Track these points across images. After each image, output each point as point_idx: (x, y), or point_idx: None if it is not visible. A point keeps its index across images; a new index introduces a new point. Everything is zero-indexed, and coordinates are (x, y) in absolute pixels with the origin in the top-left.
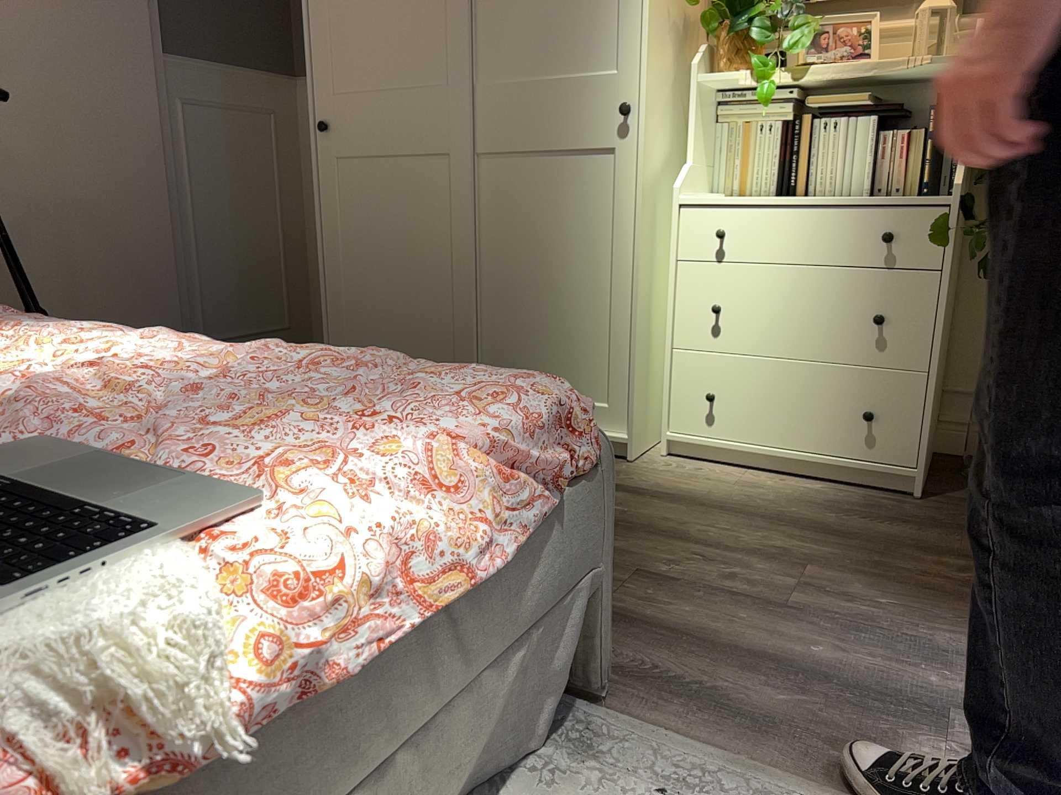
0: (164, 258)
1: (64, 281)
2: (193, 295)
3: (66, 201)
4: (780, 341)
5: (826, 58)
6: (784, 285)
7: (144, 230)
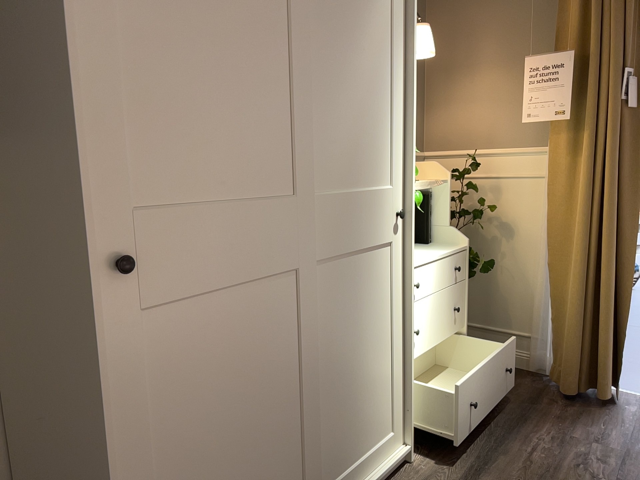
0: None
1: None
2: None
3: None
4: (429, 335)
5: None
6: (430, 303)
7: None
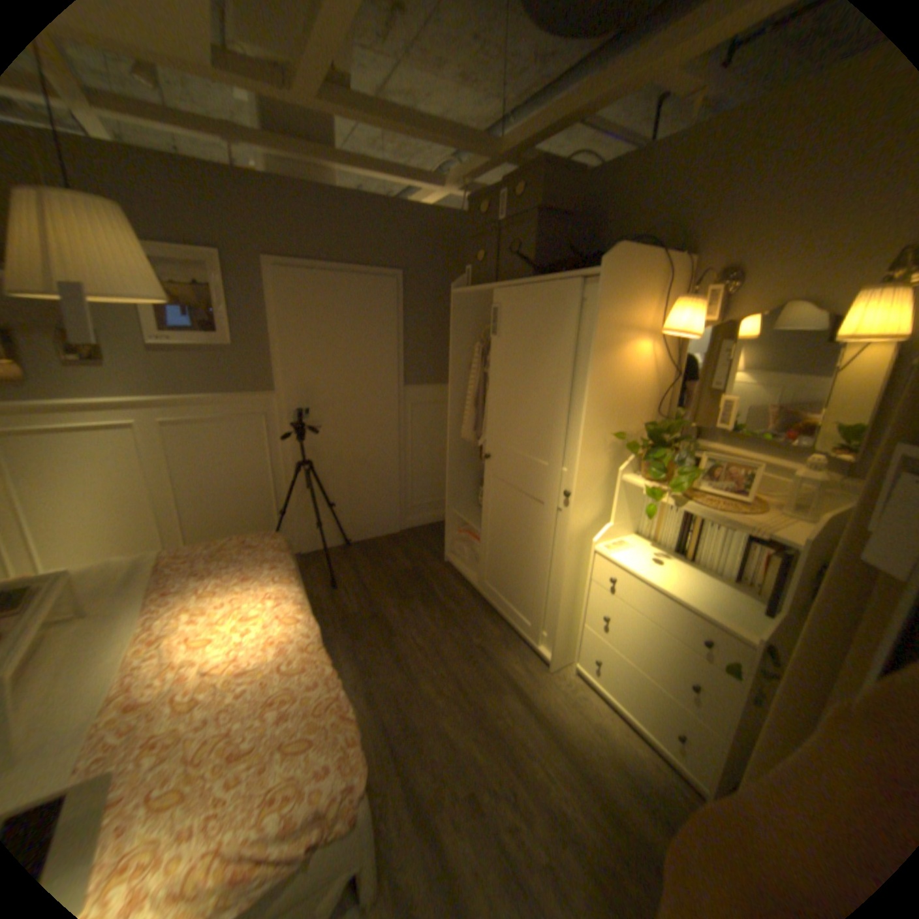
0: (394, 473)
1: (348, 485)
2: (407, 485)
3: (352, 454)
4: (639, 657)
5: (716, 485)
6: (646, 628)
7: (385, 462)
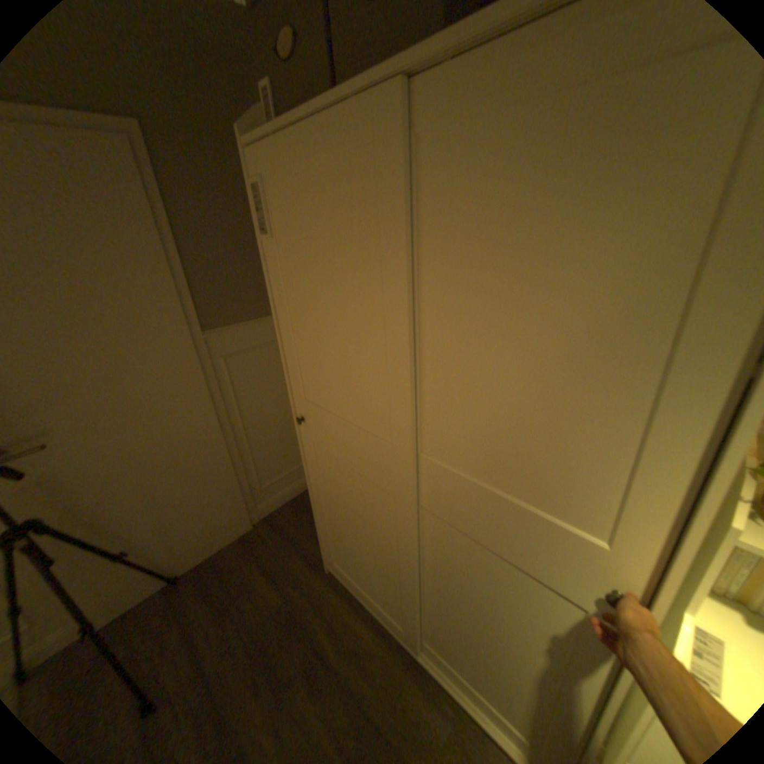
0: (221, 463)
1: (145, 509)
2: (247, 469)
3: (135, 464)
4: None
5: None
6: None
7: (201, 454)
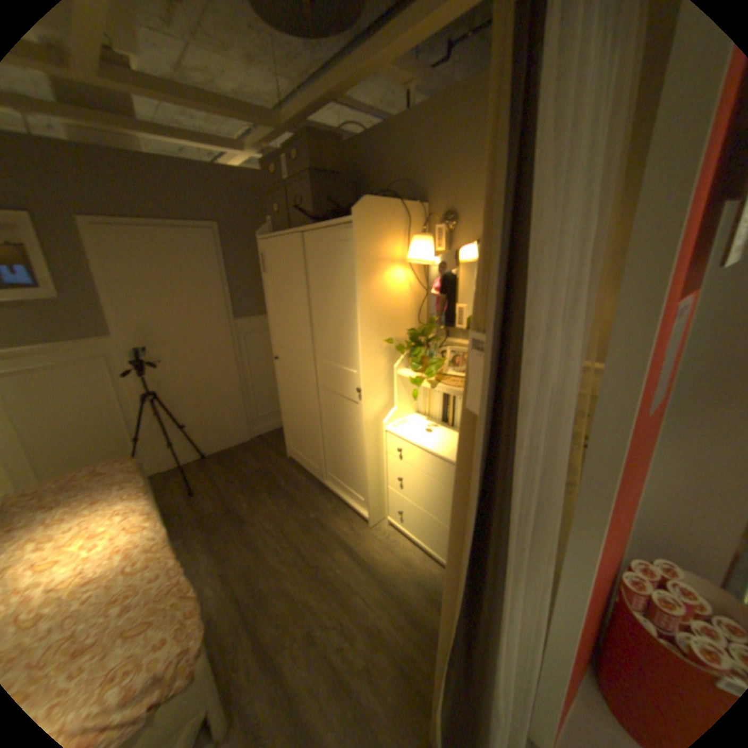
0: (234, 393)
1: (194, 409)
2: (249, 402)
3: (193, 382)
4: (422, 503)
5: (456, 370)
6: (423, 481)
7: (225, 385)
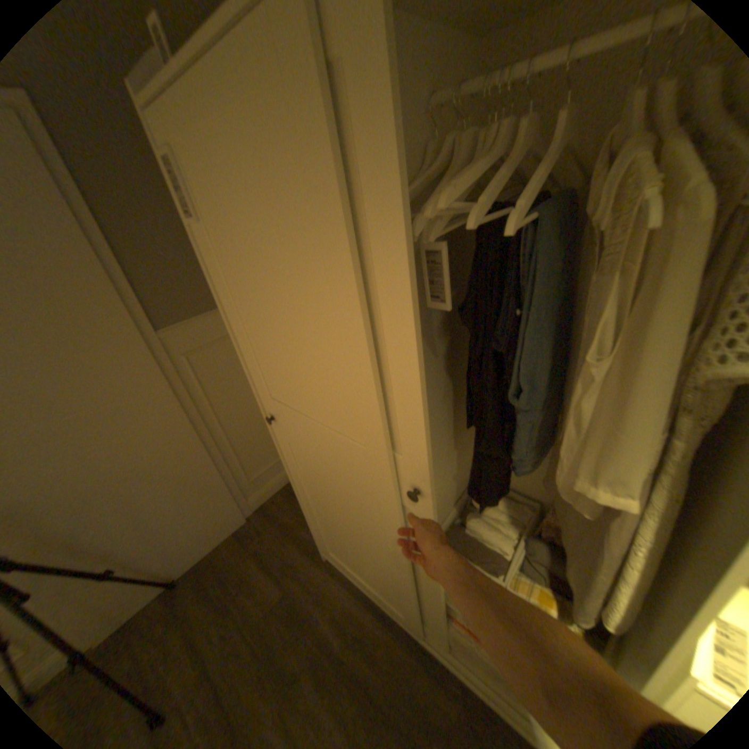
0: (200, 464)
1: (126, 523)
2: (231, 465)
3: (106, 479)
4: None
5: None
6: None
7: (178, 459)
